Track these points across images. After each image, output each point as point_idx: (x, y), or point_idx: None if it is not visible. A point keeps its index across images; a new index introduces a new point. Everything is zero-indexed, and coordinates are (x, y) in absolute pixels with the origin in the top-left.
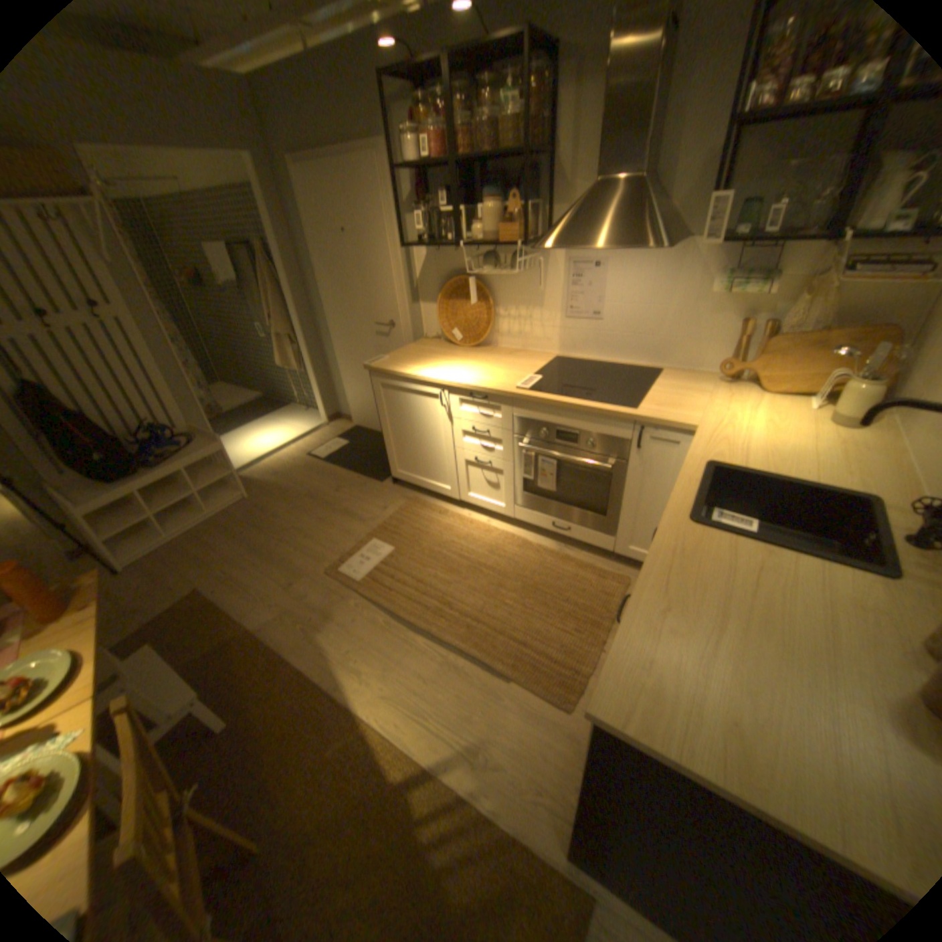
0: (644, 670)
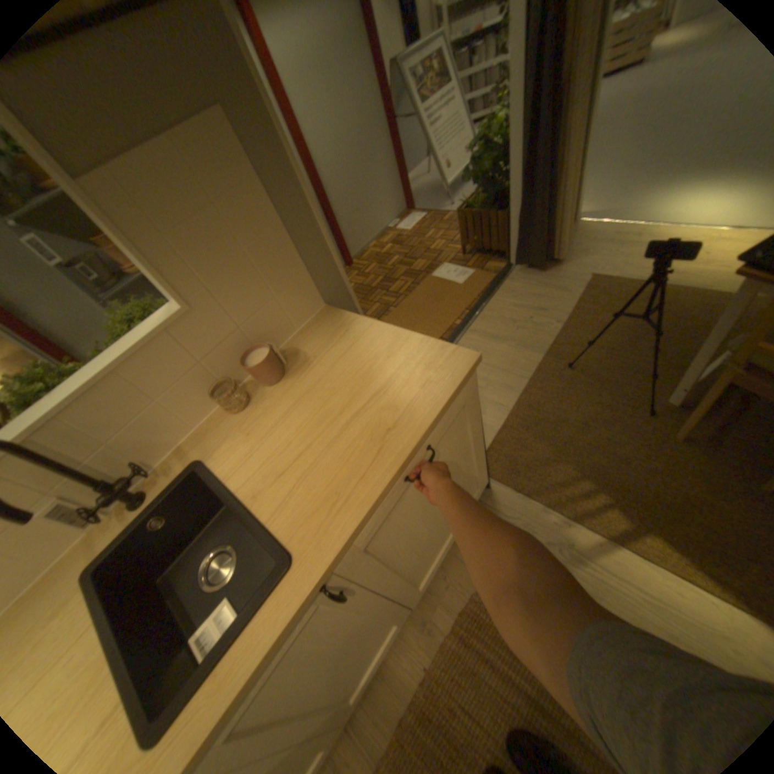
0: (428, 384)
